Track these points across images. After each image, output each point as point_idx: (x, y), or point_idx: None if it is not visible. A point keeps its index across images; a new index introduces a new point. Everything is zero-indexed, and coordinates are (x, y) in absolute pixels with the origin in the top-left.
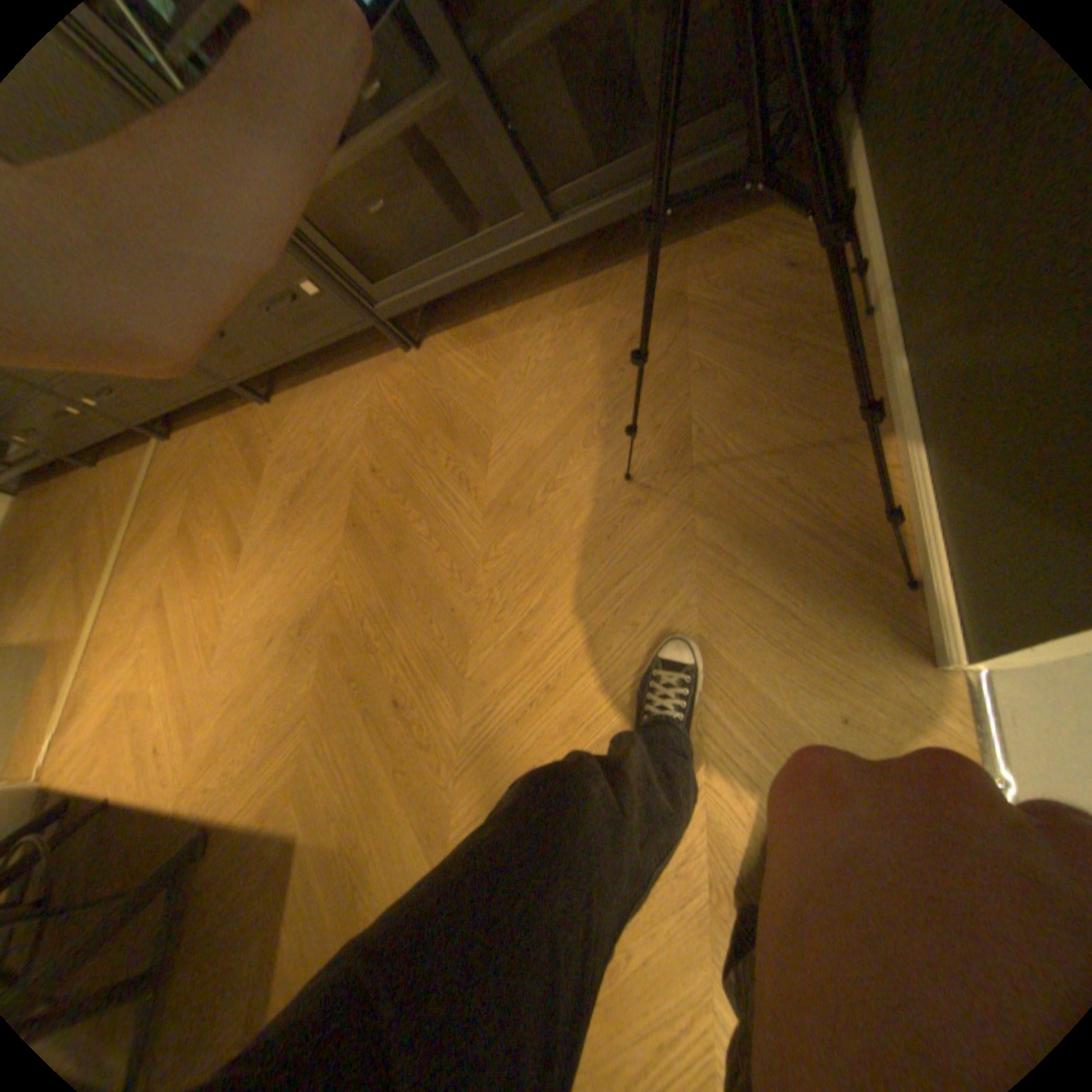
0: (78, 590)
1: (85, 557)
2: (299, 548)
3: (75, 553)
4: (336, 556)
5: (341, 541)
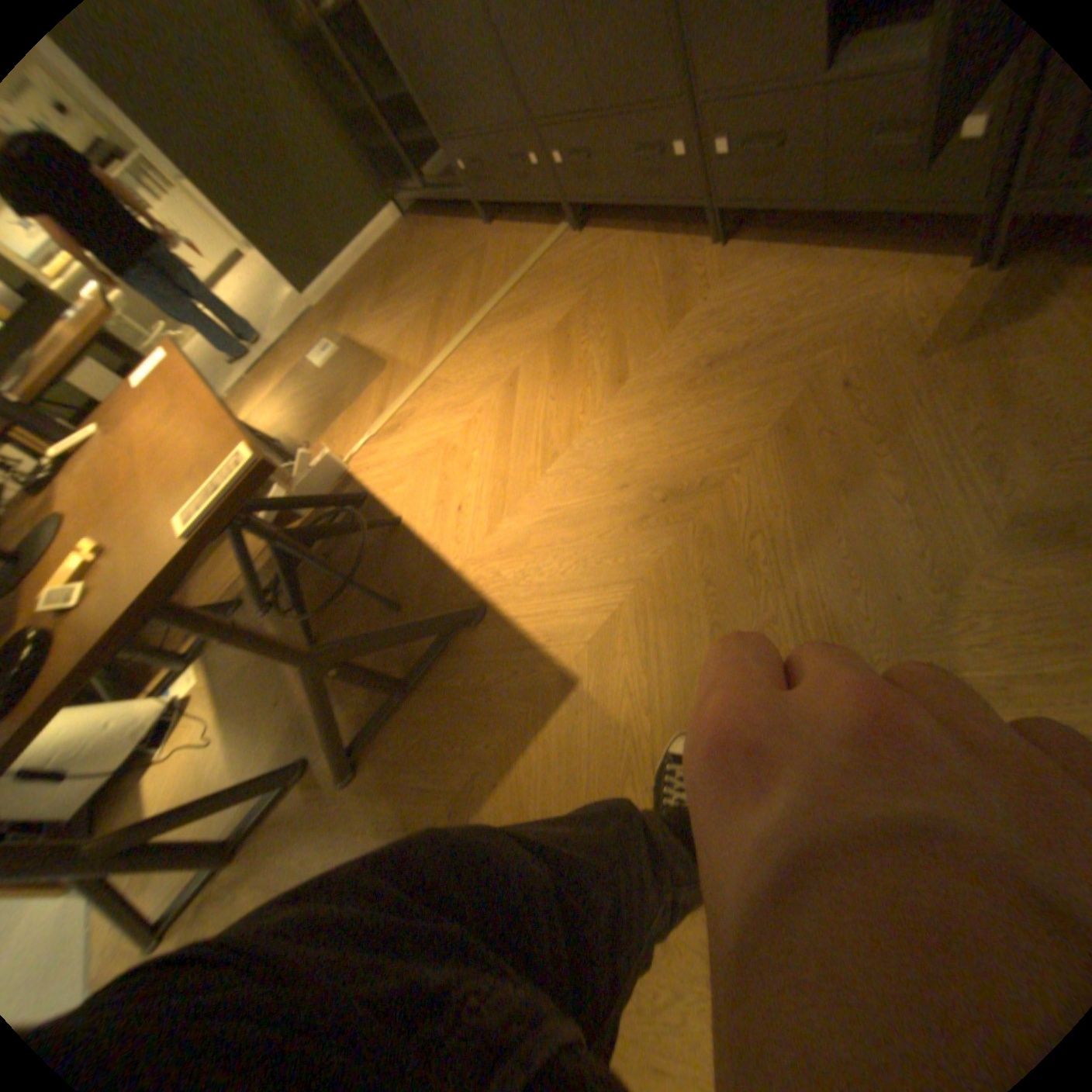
0: (431, 327)
1: (447, 302)
2: (697, 415)
3: (439, 293)
4: (744, 449)
5: (759, 438)
